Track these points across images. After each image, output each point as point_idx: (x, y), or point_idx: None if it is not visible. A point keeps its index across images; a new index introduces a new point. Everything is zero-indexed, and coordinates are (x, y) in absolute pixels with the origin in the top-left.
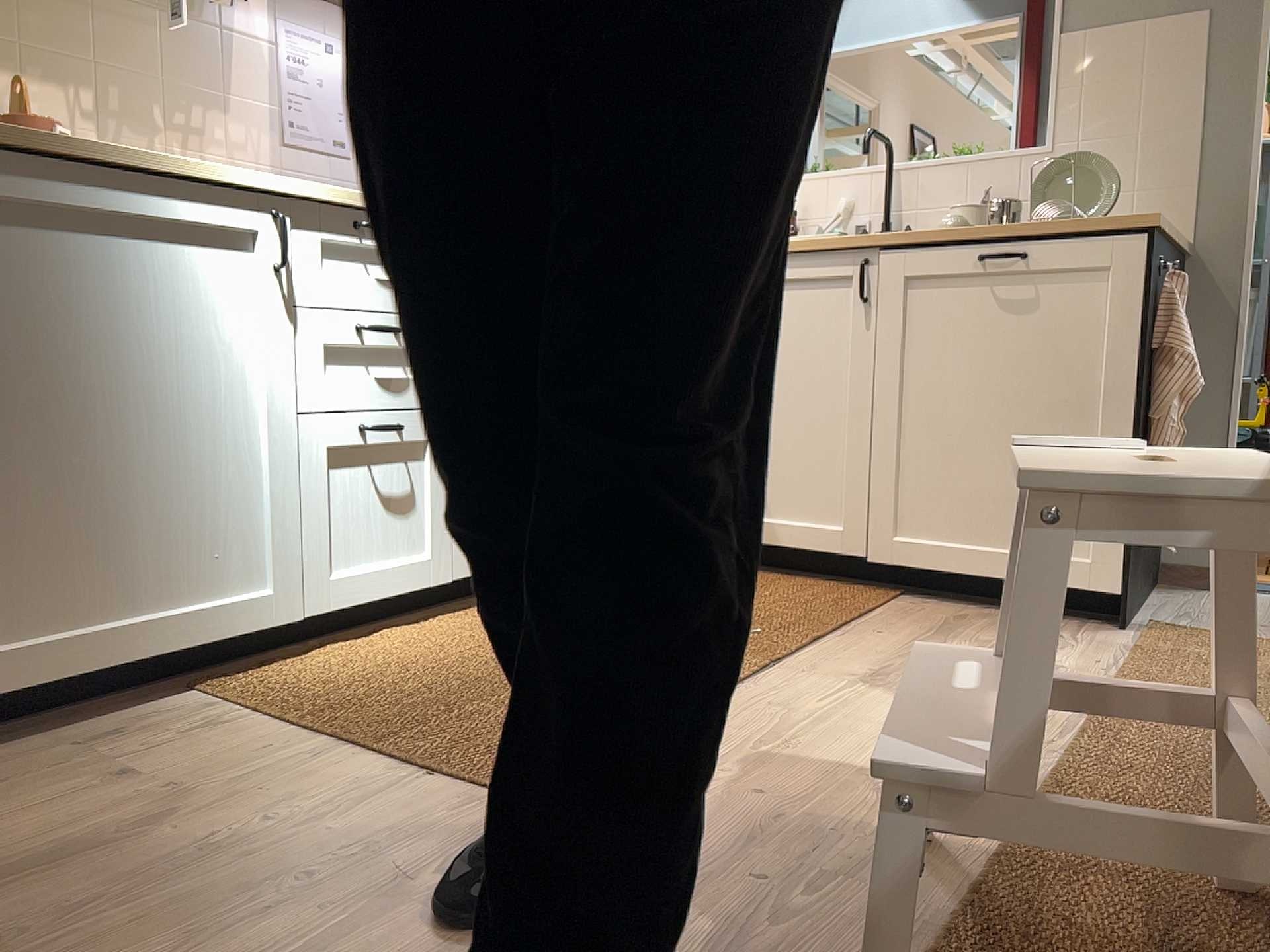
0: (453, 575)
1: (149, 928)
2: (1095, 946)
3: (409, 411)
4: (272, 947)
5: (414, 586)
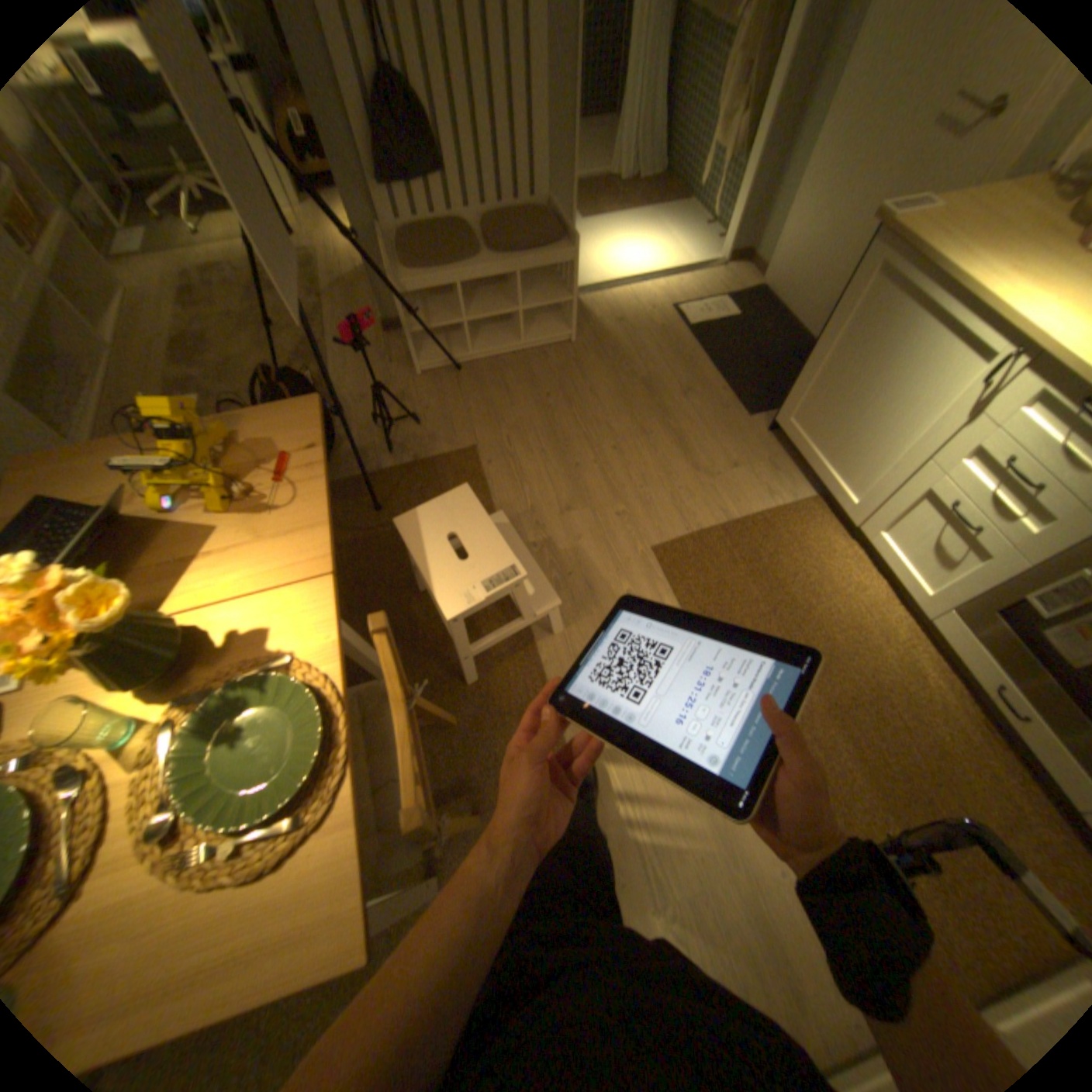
0: (938, 623)
1: (639, 461)
2: (493, 620)
3: (1002, 534)
4: (617, 477)
5: (913, 592)
